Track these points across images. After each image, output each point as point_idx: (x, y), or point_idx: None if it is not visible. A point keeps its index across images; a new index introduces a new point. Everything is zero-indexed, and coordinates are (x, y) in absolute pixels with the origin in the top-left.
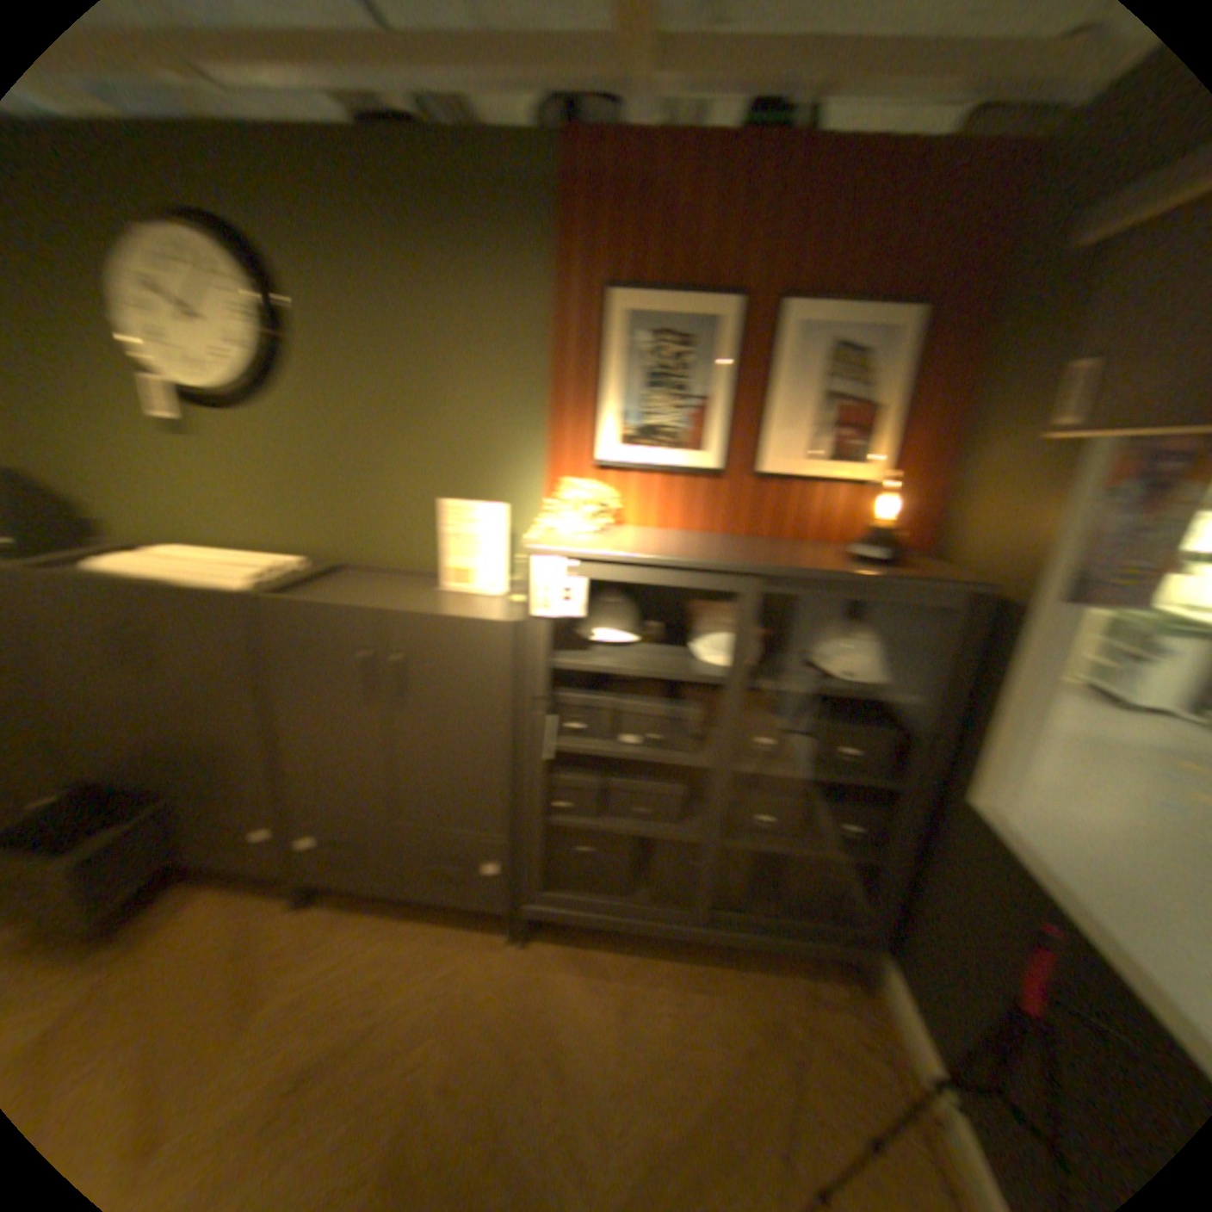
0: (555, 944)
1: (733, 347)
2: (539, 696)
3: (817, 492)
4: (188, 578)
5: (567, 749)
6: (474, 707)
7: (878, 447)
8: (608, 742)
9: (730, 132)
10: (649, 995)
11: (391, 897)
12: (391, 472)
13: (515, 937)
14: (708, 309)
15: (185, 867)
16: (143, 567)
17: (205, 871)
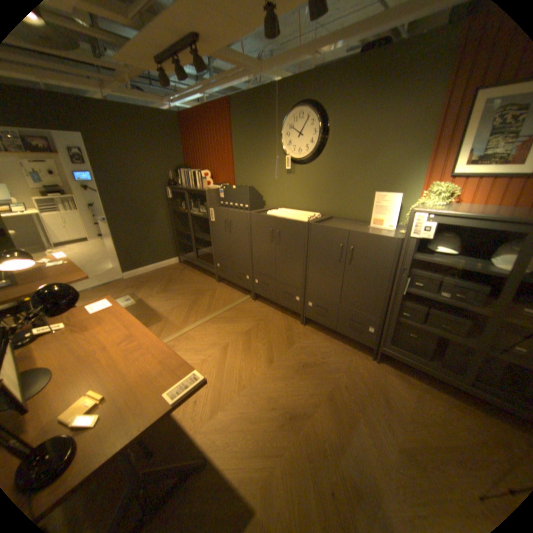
0: (394, 368)
1: None
2: (408, 269)
3: None
4: (294, 217)
5: (416, 293)
6: (379, 269)
7: None
8: (436, 294)
9: None
10: (435, 402)
11: (336, 329)
12: (359, 183)
13: (378, 358)
14: None
15: (279, 302)
16: (282, 214)
17: (284, 305)
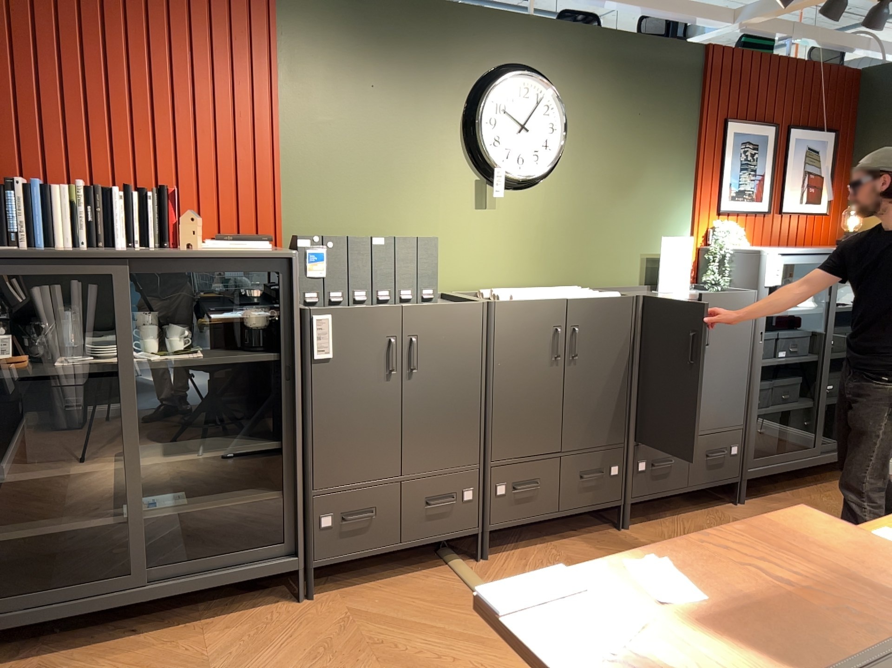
0: (754, 498)
1: (775, 151)
2: (764, 331)
3: (803, 220)
4: (590, 293)
5: (765, 363)
6: (740, 343)
7: (824, 196)
8: (773, 358)
9: (771, 57)
10: (814, 497)
11: (688, 487)
12: (618, 224)
13: (745, 493)
14: (765, 133)
15: (569, 510)
16: (542, 293)
17: (582, 508)
